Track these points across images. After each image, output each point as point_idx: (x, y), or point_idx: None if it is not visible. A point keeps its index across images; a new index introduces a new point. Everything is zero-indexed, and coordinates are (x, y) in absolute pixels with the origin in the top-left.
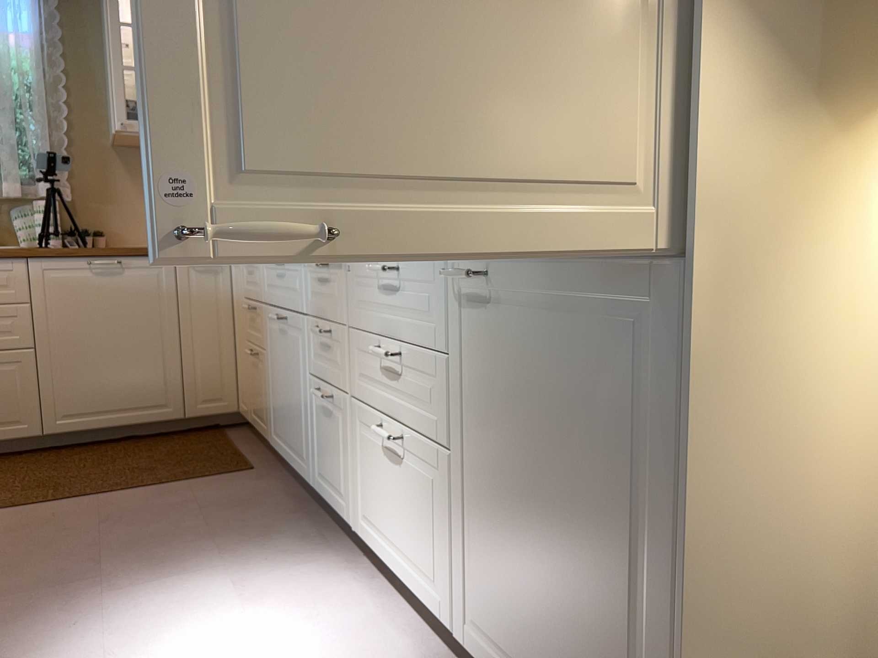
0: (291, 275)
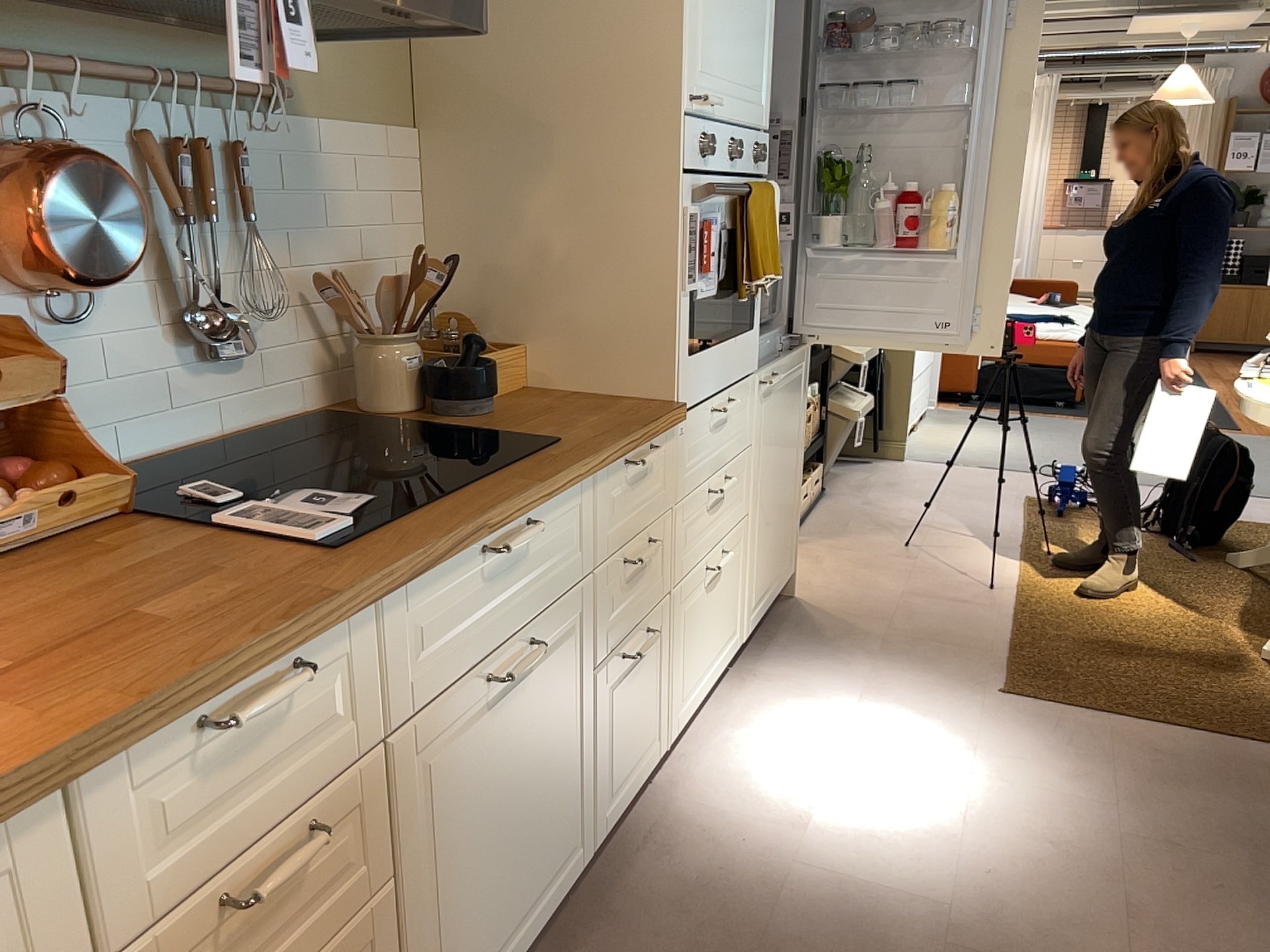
0: (550, 532)
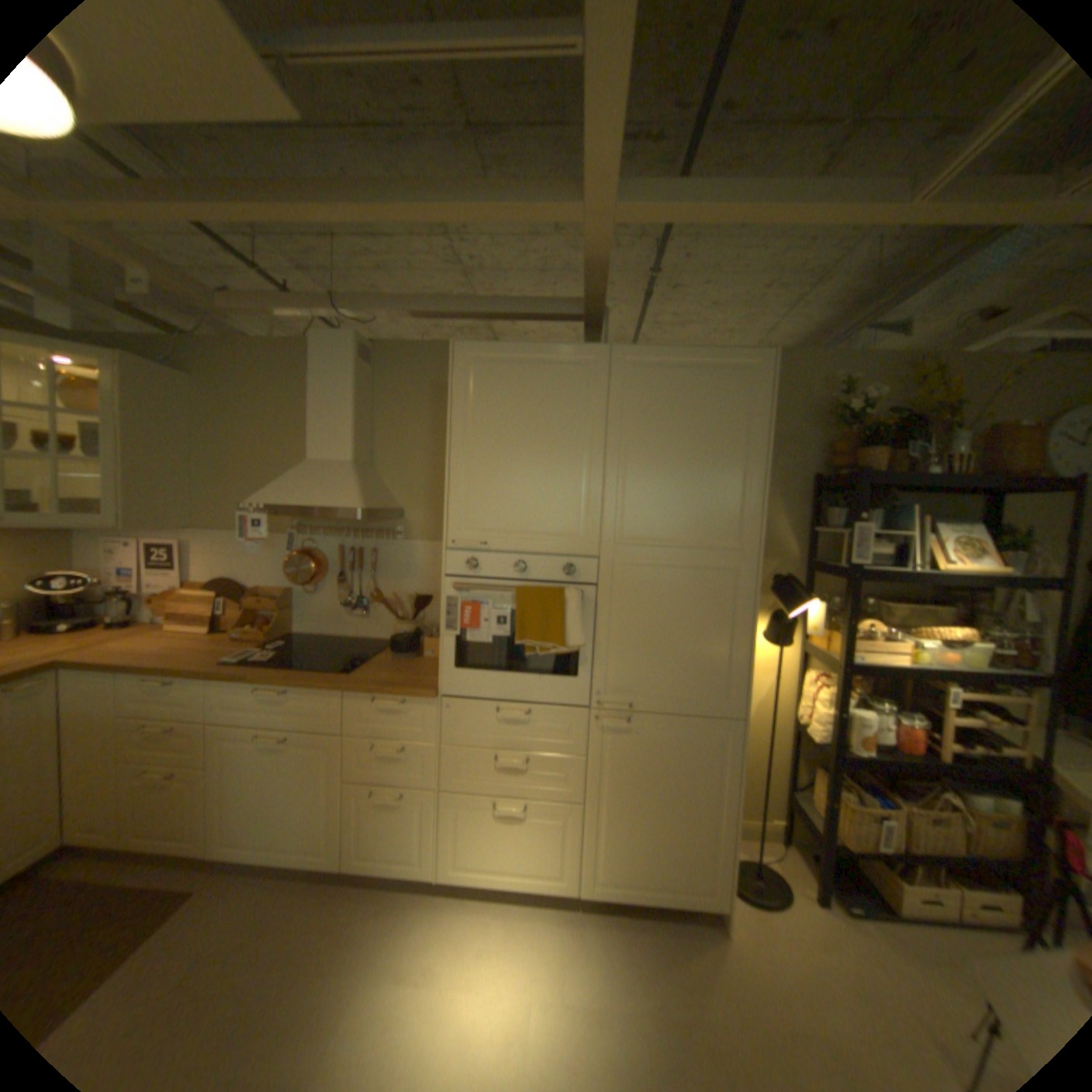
0: (305, 704)
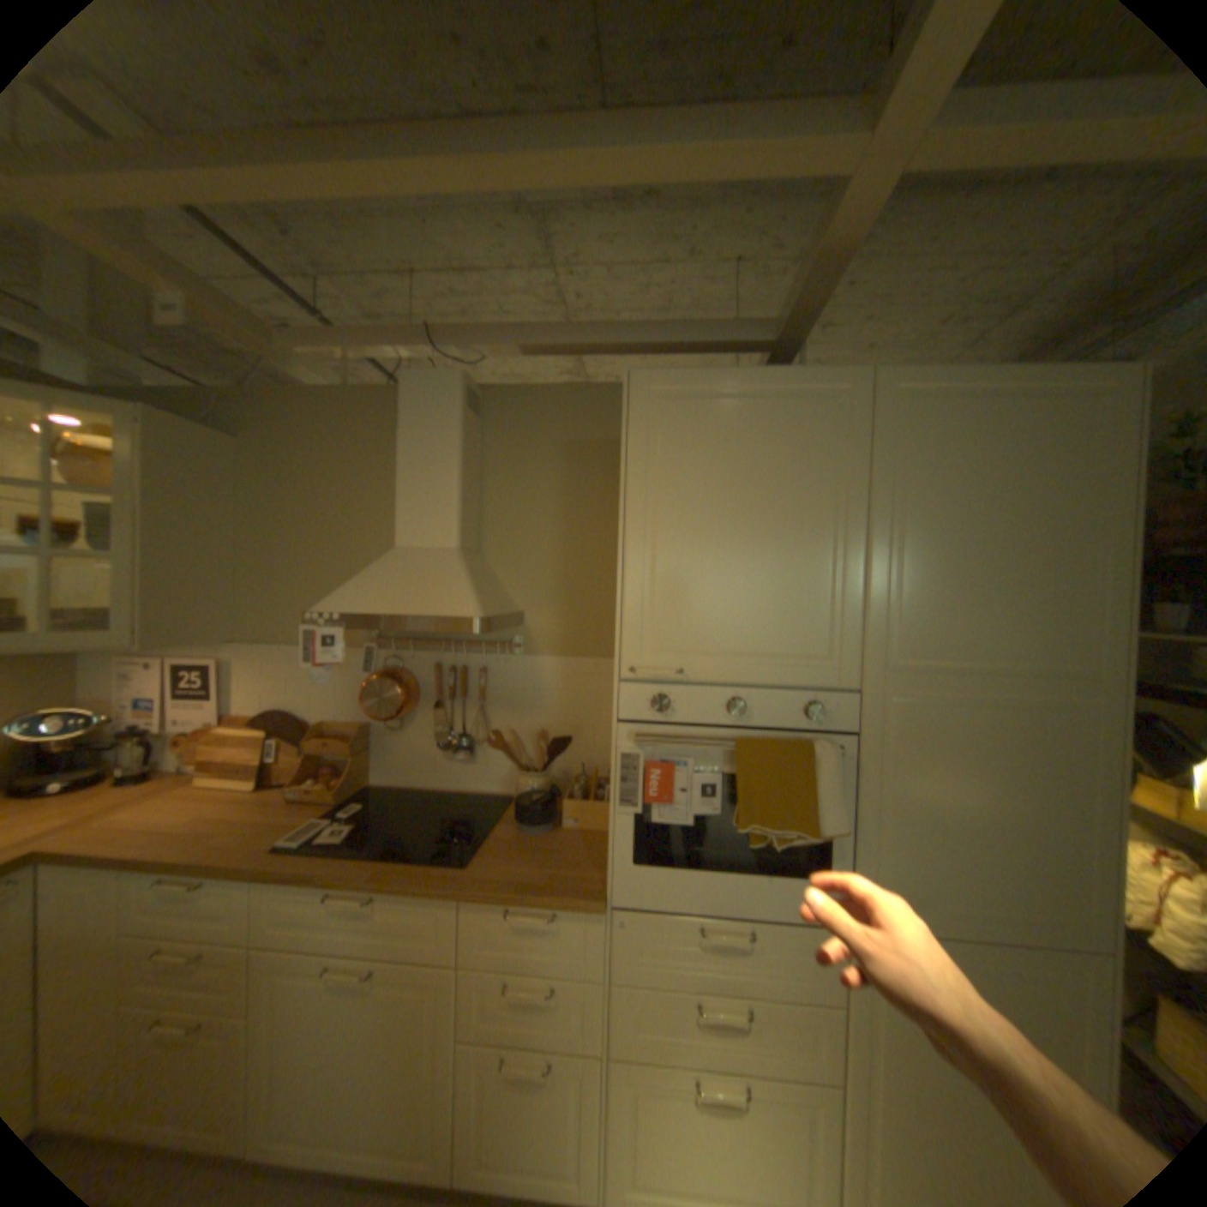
0: (403, 918)
